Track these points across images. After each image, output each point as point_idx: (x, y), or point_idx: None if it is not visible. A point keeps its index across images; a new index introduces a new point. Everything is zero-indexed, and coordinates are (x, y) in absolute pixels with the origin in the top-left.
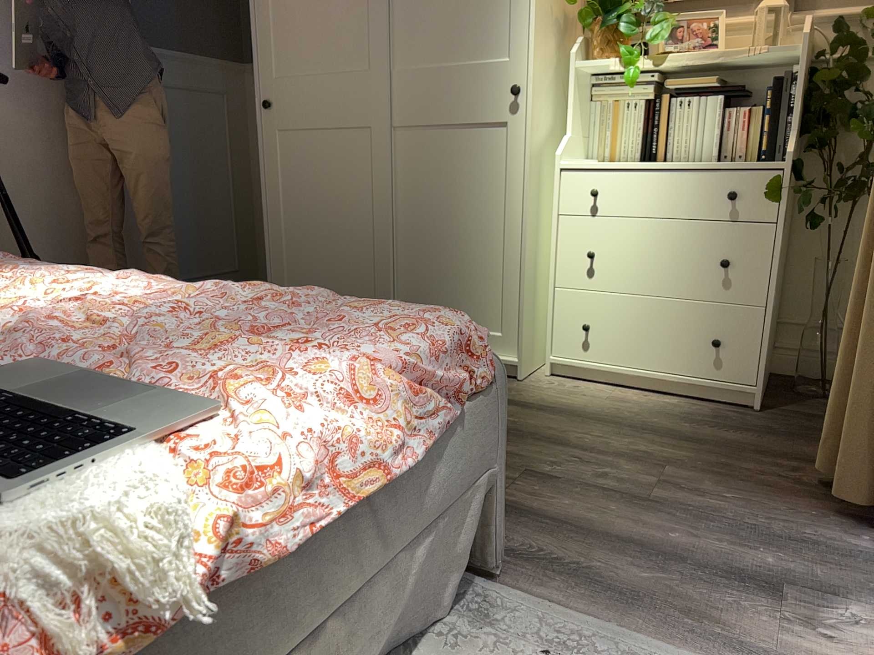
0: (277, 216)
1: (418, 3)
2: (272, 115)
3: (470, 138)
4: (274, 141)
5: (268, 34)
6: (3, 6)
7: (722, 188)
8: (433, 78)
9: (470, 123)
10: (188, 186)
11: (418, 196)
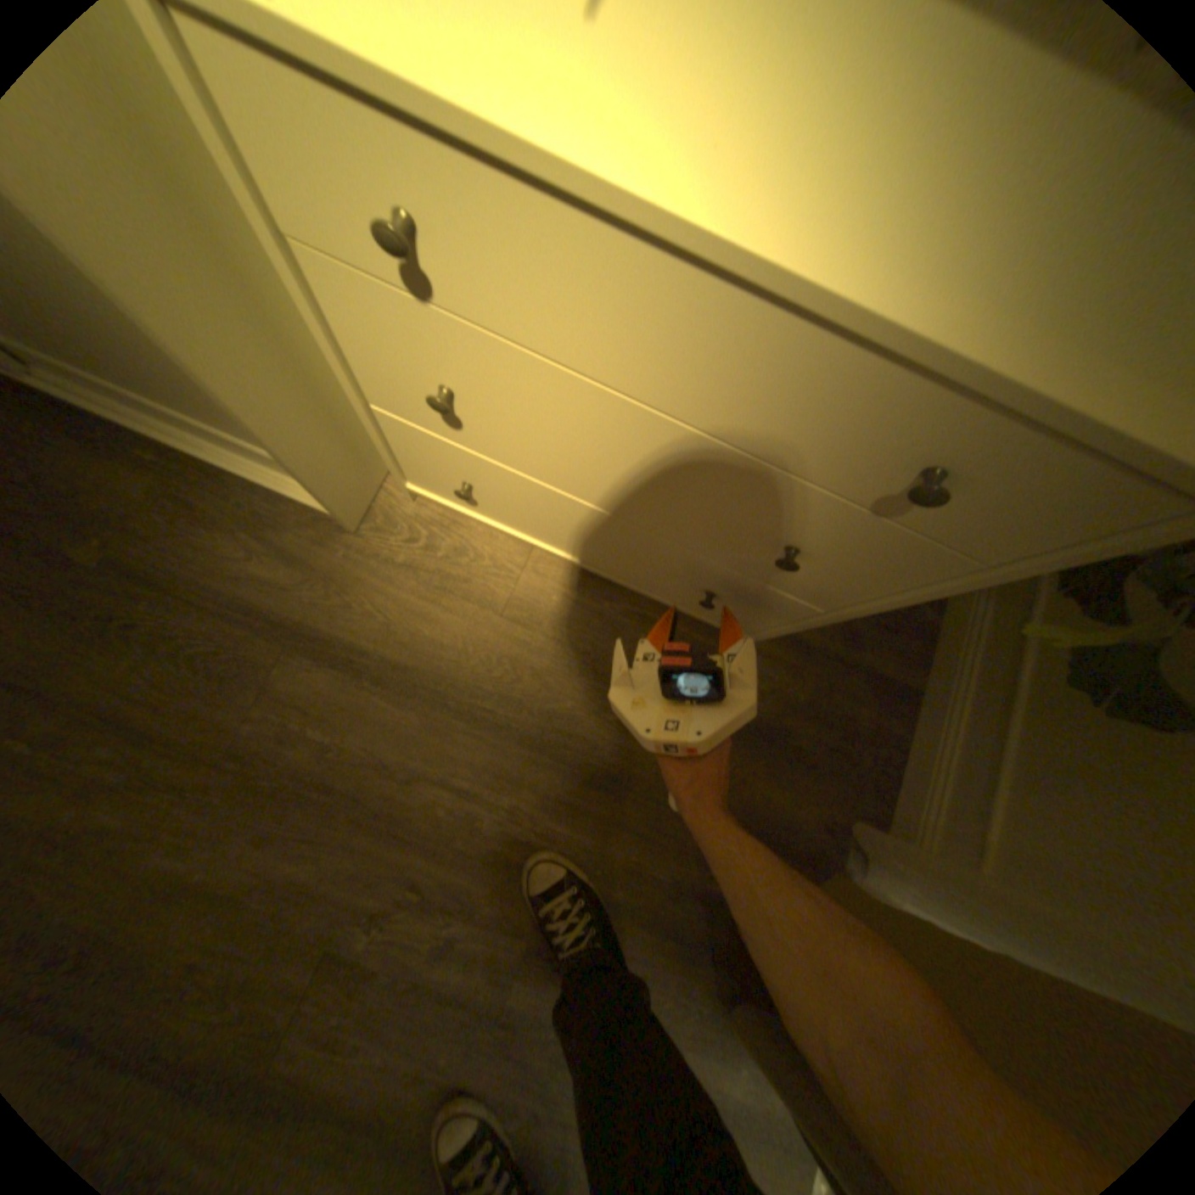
0: None
1: None
2: None
3: None
4: None
5: None
6: None
7: (922, 440)
8: None
9: None
10: None
11: None
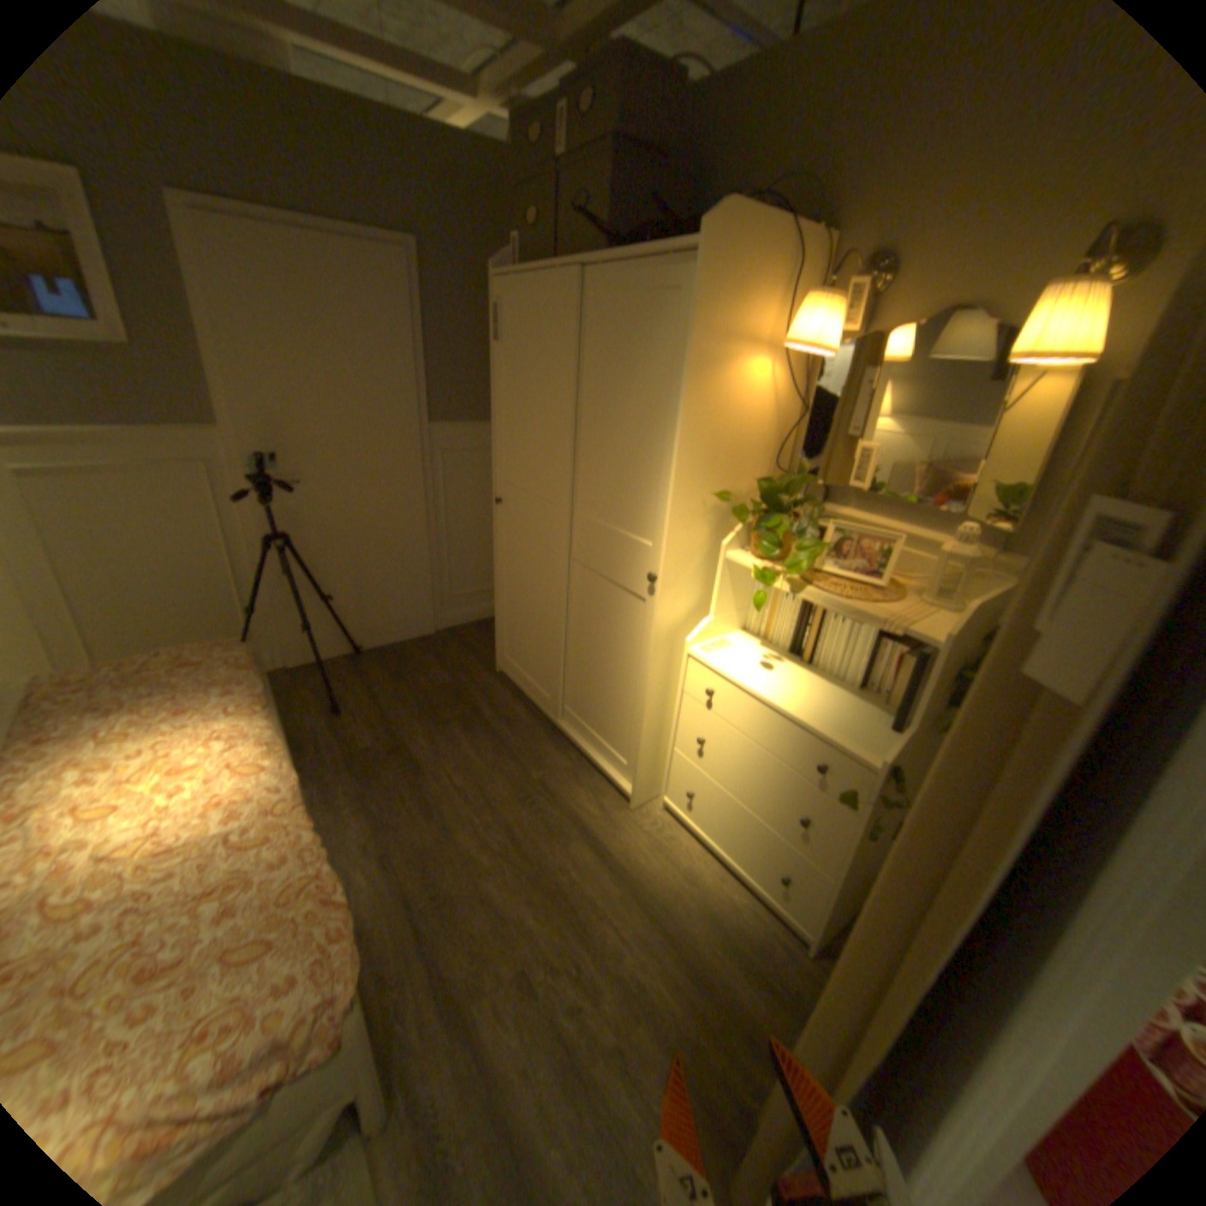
0: (503, 587)
1: (596, 460)
2: (502, 509)
3: (620, 597)
4: (503, 530)
5: (502, 444)
6: (314, 413)
7: (817, 753)
8: (600, 533)
9: (621, 585)
10: (470, 526)
11: (585, 622)
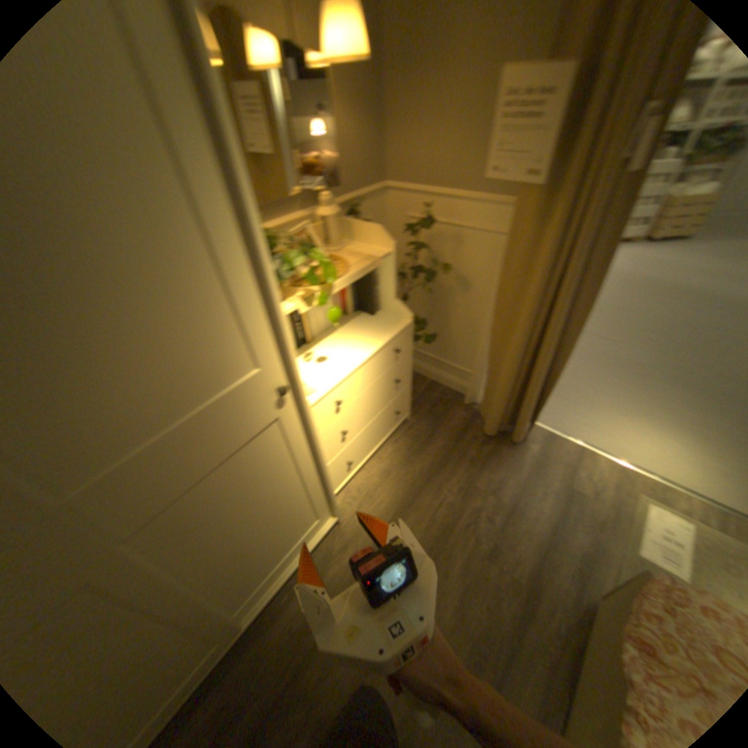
0: None
1: (56, 385)
2: None
3: (247, 456)
4: None
5: None
6: None
7: (393, 349)
8: (168, 450)
9: (243, 446)
10: None
11: (210, 542)
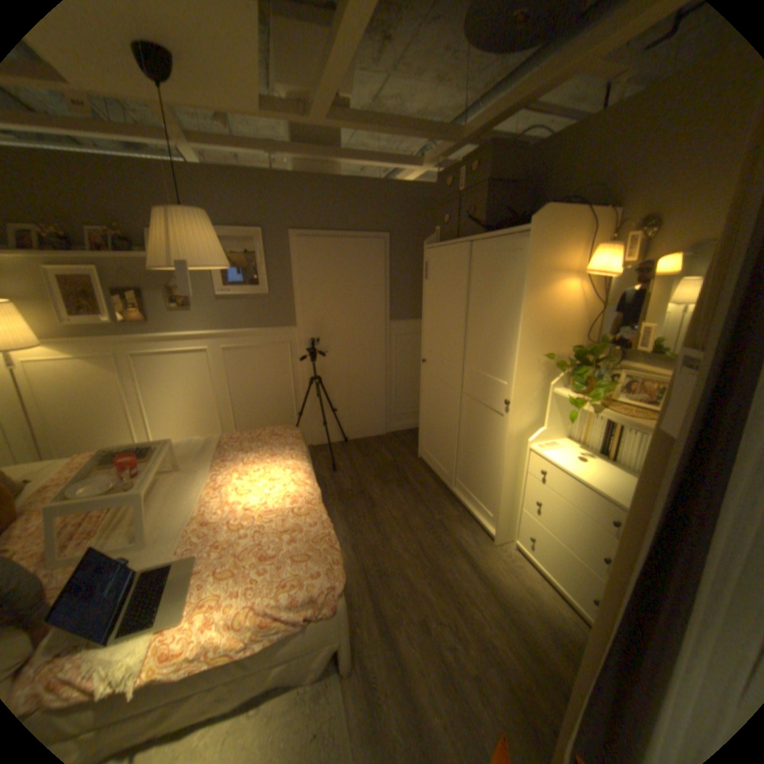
0: (423, 408)
1: (476, 338)
2: (425, 365)
3: (489, 414)
4: (425, 377)
5: (426, 331)
6: (336, 319)
7: (614, 514)
8: (478, 378)
9: (490, 407)
10: (407, 375)
11: (469, 429)
